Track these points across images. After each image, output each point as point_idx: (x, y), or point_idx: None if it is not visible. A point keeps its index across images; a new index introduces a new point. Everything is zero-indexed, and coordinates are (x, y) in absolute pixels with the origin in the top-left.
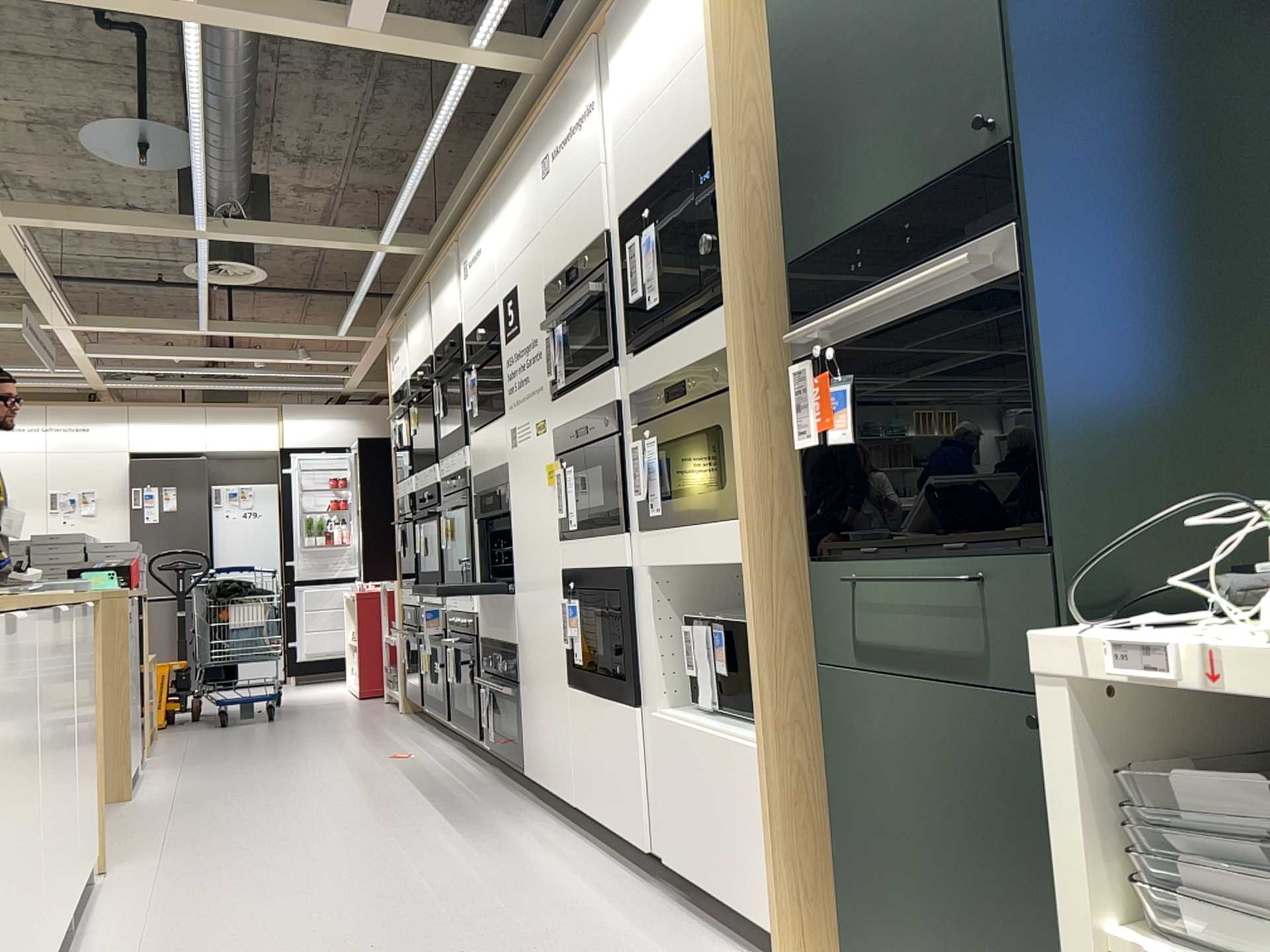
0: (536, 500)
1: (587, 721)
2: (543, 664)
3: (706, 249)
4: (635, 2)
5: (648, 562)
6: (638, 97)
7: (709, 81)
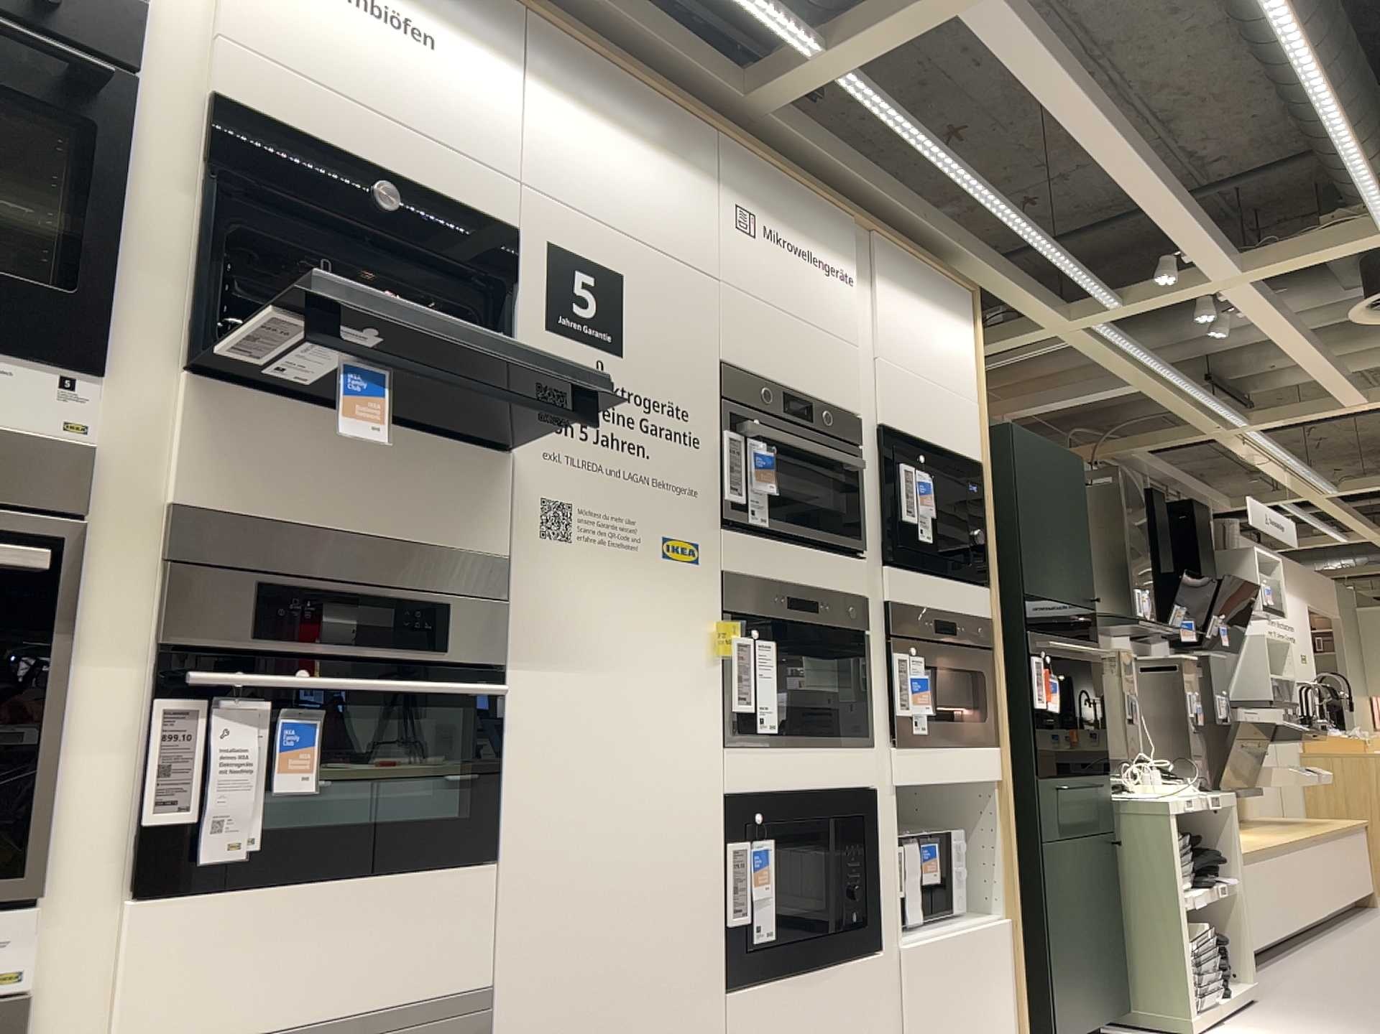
0: (647, 666)
1: (775, 1024)
2: (633, 983)
3: (977, 540)
4: (909, 277)
5: (892, 778)
6: (908, 351)
7: (973, 426)
